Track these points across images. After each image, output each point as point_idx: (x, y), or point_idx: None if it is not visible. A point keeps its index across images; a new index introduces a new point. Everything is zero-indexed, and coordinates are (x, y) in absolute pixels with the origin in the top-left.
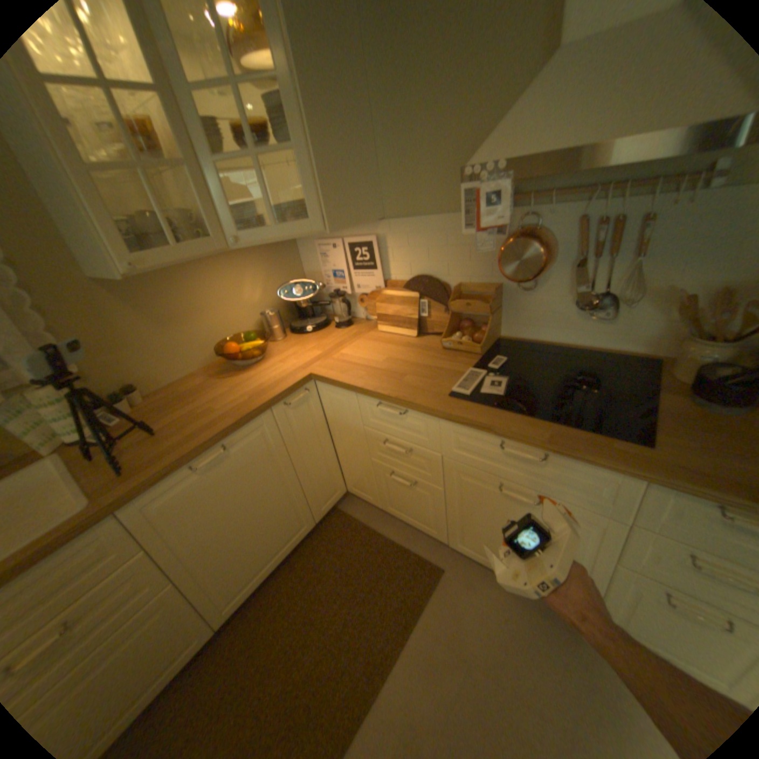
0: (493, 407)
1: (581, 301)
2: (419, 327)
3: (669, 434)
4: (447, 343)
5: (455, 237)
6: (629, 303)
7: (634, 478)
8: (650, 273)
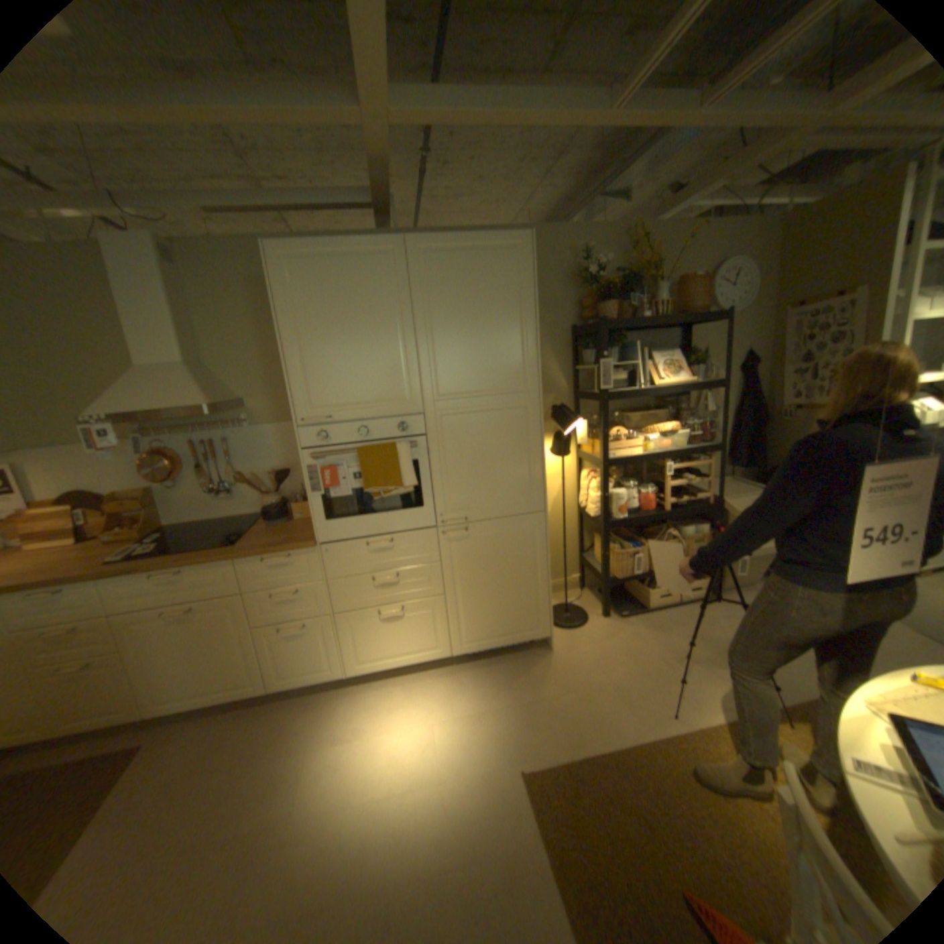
0: (138, 560)
1: (207, 489)
2: (76, 536)
3: (243, 540)
4: (104, 538)
5: (99, 460)
6: (234, 486)
7: (223, 564)
8: (236, 468)
